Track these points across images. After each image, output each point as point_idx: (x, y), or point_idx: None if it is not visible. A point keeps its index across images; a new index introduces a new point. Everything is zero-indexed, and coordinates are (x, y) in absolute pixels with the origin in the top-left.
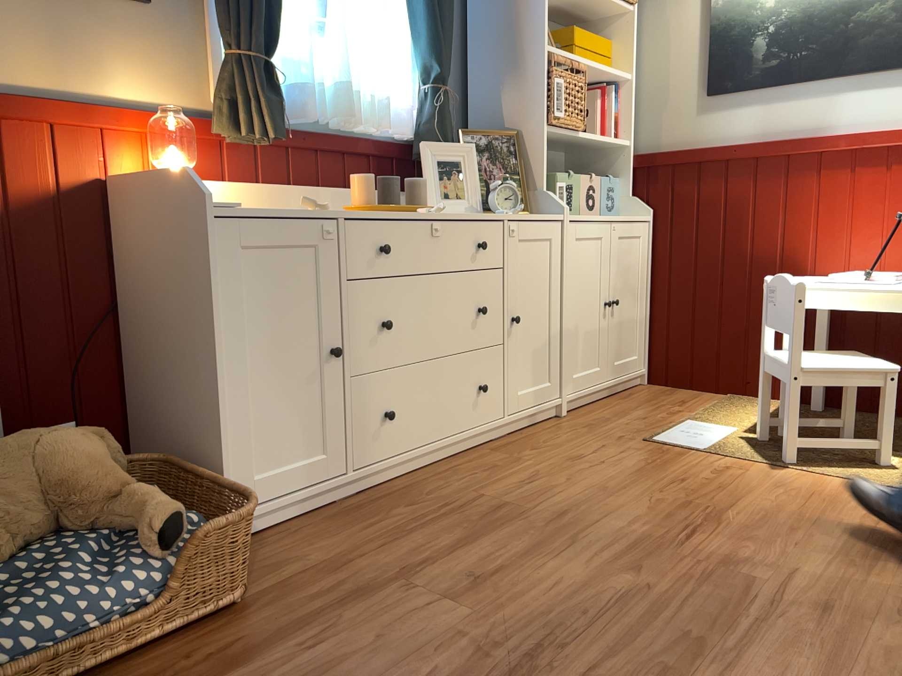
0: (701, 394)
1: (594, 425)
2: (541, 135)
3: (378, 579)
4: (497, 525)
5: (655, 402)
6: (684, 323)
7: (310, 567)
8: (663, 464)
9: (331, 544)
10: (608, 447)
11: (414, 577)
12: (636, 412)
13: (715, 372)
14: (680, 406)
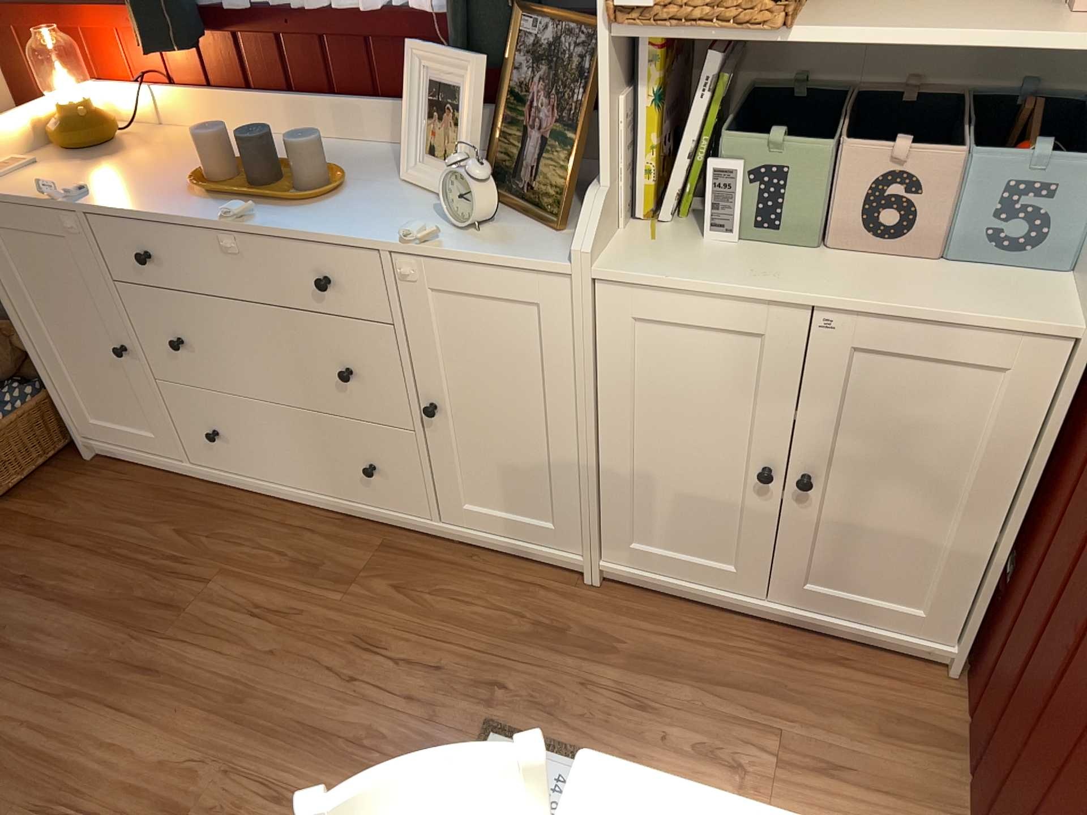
0: (945, 808)
1: (556, 637)
2: (605, 50)
3: (11, 568)
4: (119, 618)
5: (789, 715)
6: (1024, 652)
7: (44, 519)
8: (360, 765)
9: (92, 512)
10: (433, 676)
11: (10, 589)
12: (677, 688)
13: (992, 811)
14: (784, 767)
